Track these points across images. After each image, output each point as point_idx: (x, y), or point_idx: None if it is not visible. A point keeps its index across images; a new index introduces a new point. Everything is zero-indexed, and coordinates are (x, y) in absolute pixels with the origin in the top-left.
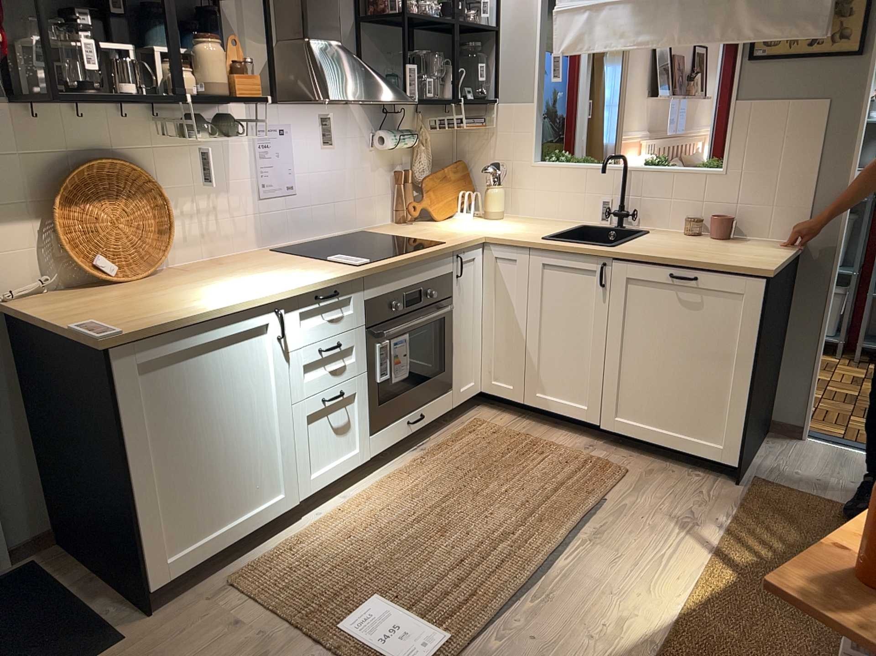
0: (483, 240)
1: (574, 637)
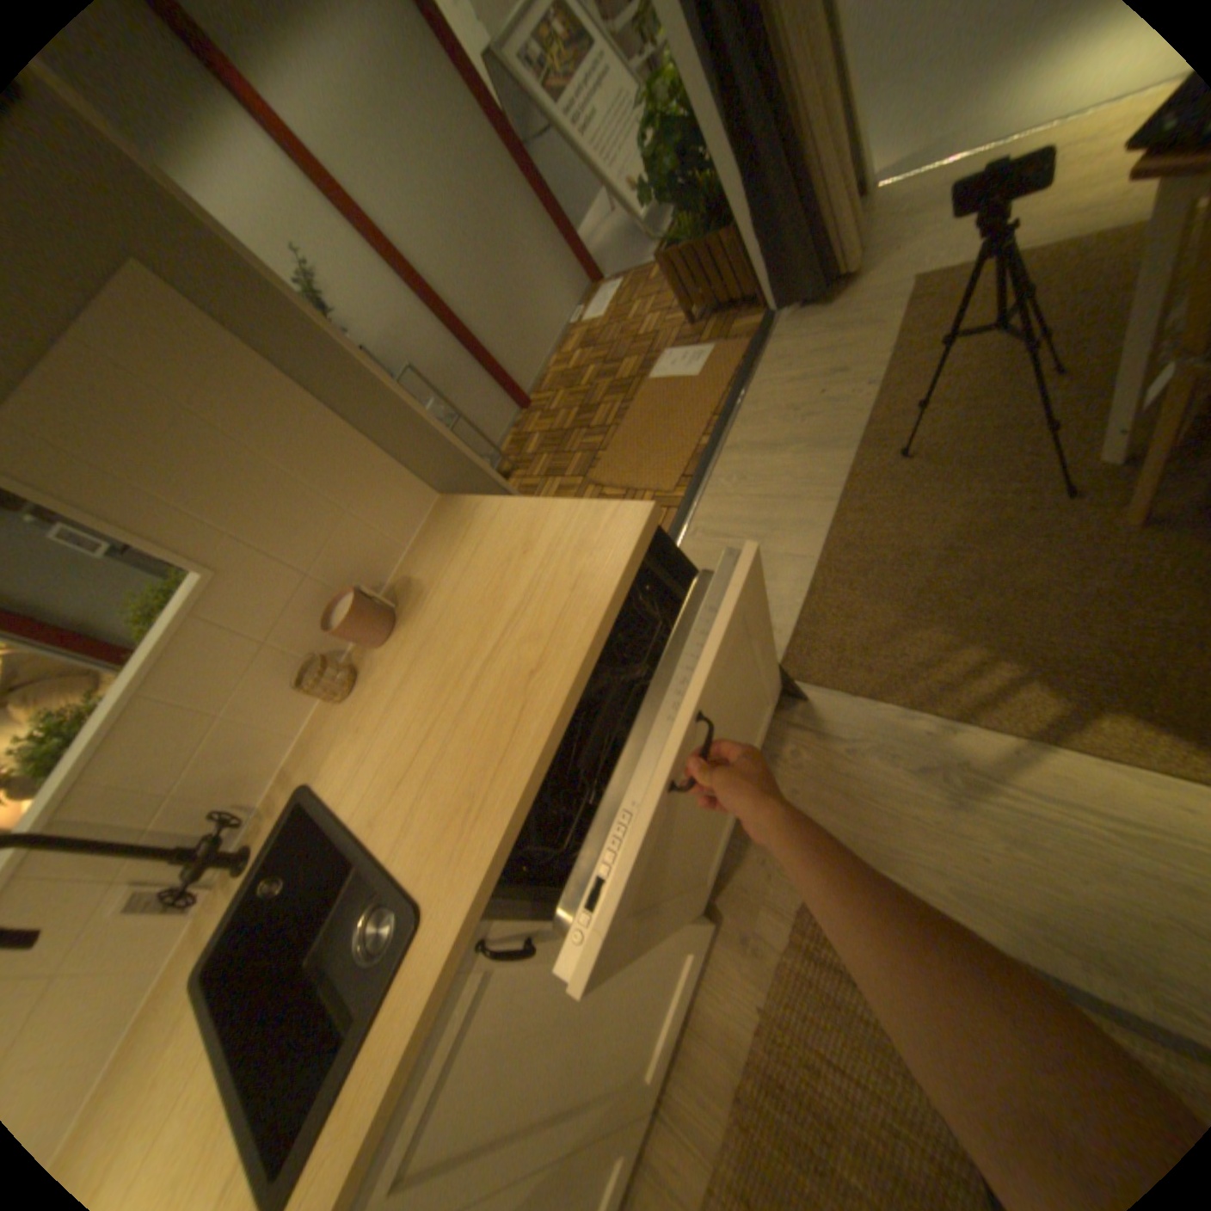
0: None
1: None
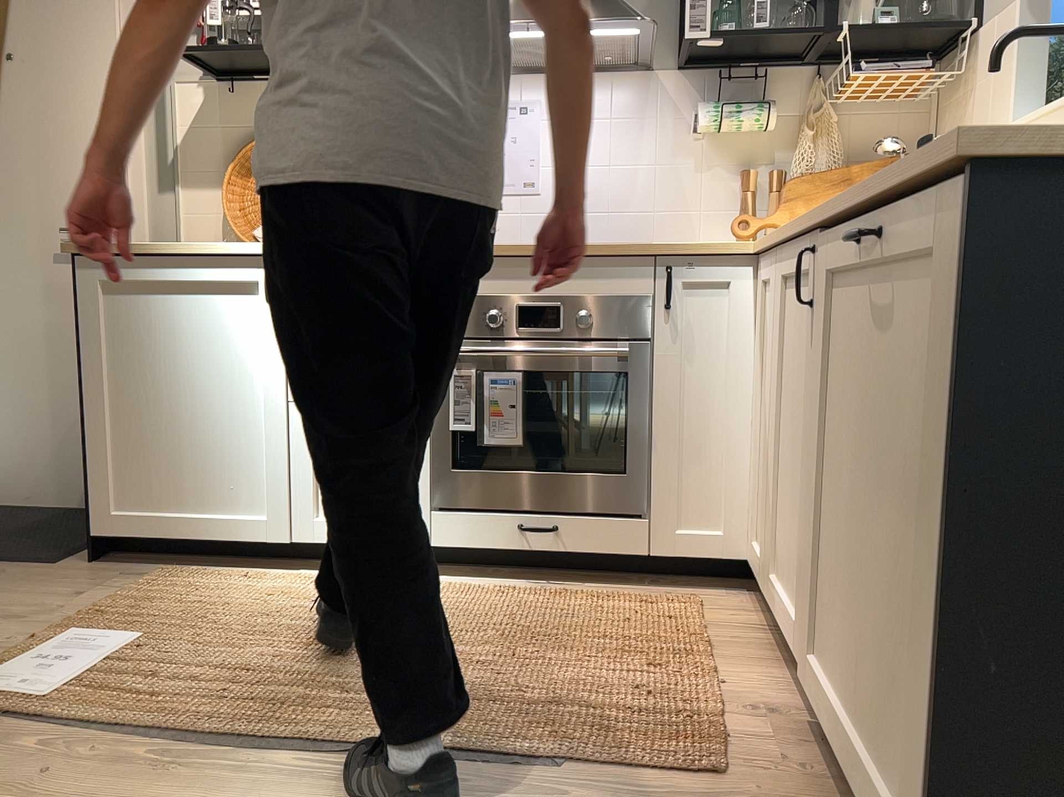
0: (748, 253)
1: None
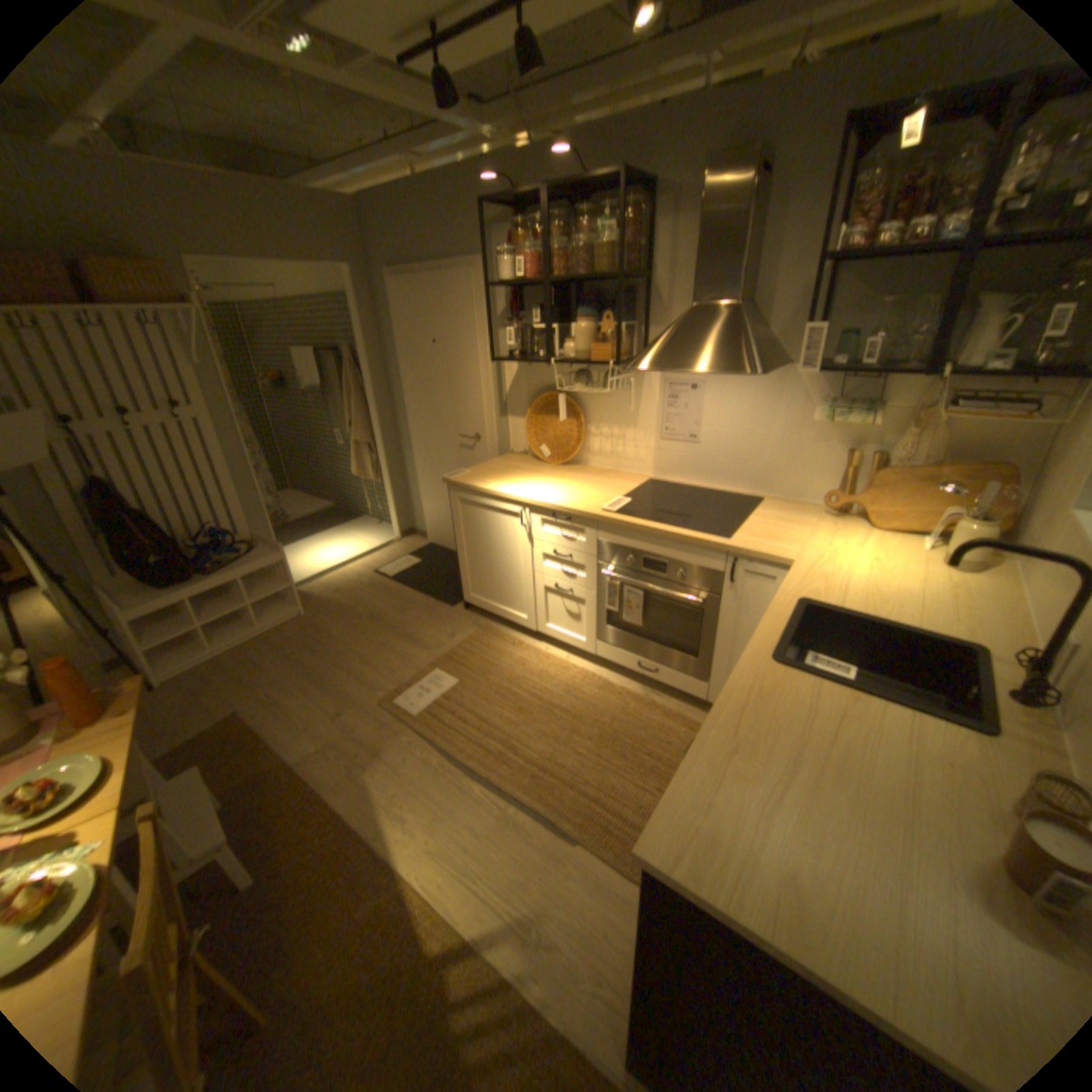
0: (788, 565)
1: (399, 785)
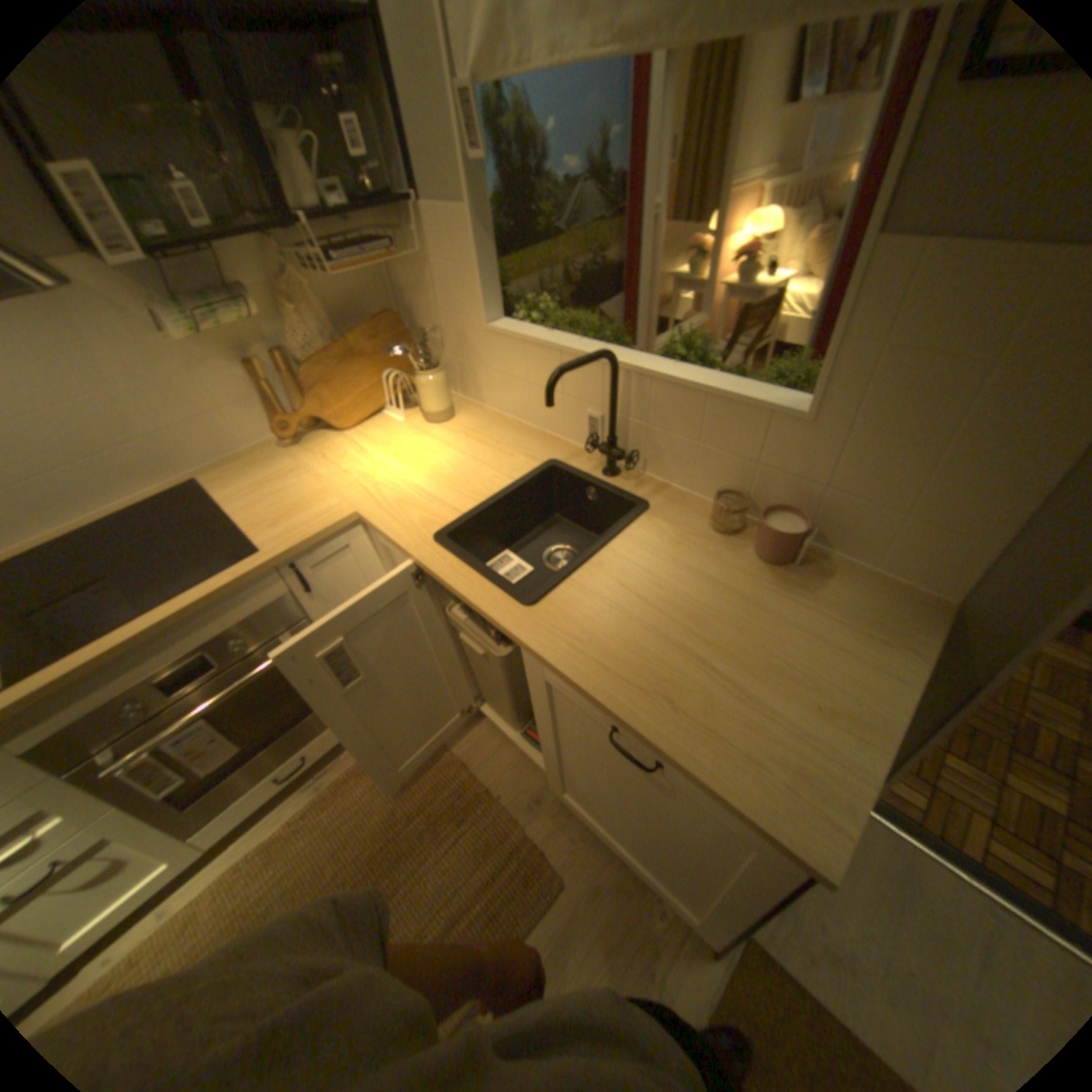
0: (350, 520)
1: None
